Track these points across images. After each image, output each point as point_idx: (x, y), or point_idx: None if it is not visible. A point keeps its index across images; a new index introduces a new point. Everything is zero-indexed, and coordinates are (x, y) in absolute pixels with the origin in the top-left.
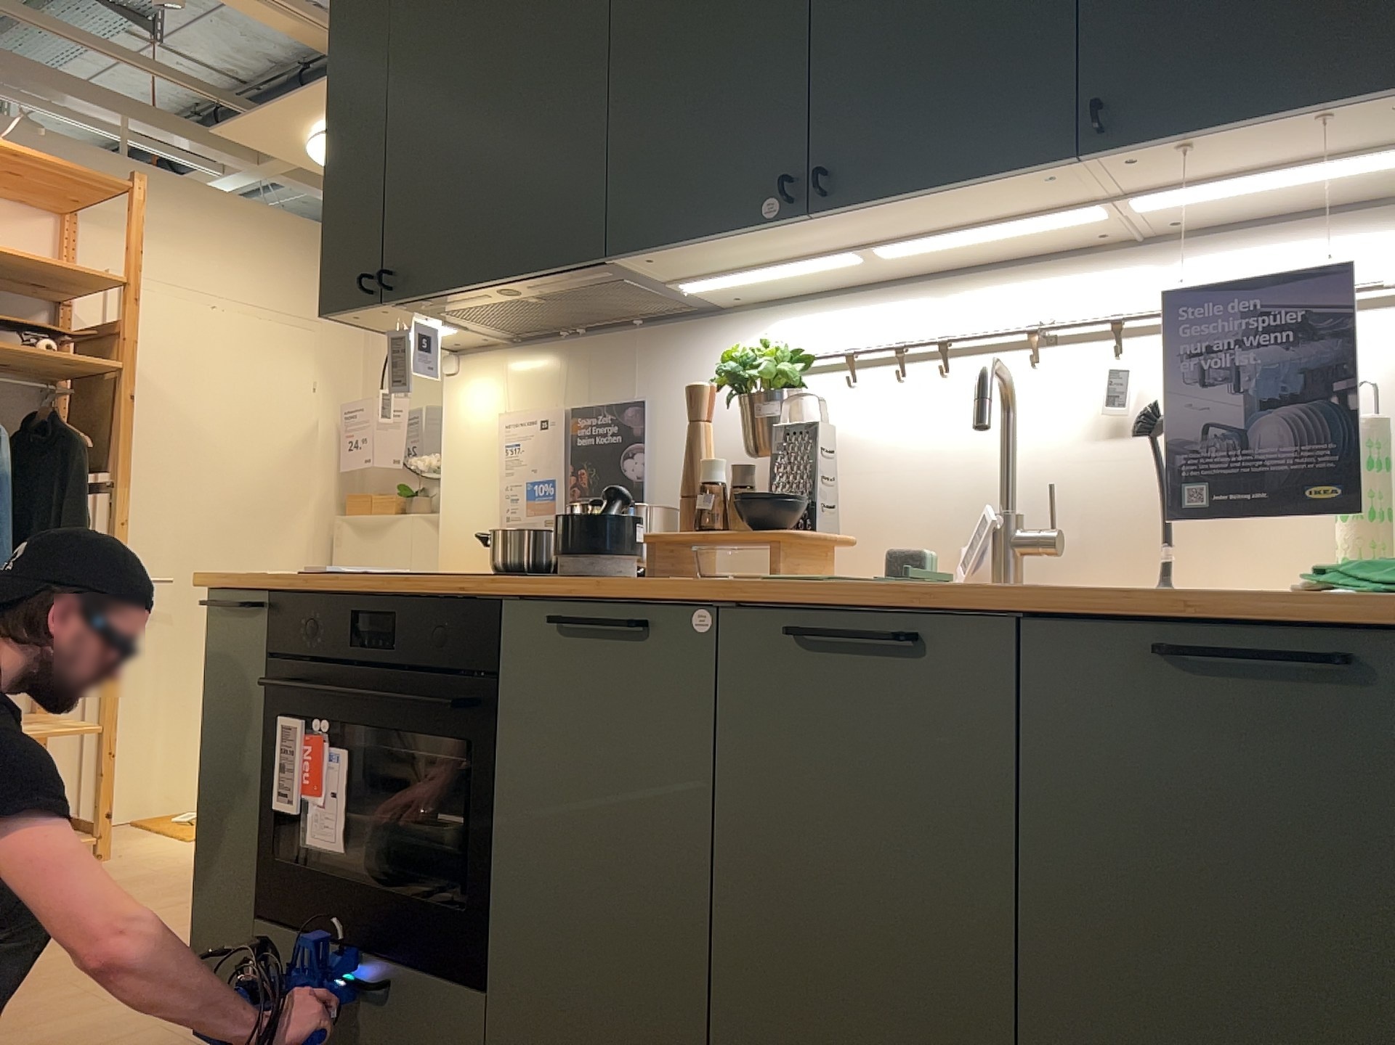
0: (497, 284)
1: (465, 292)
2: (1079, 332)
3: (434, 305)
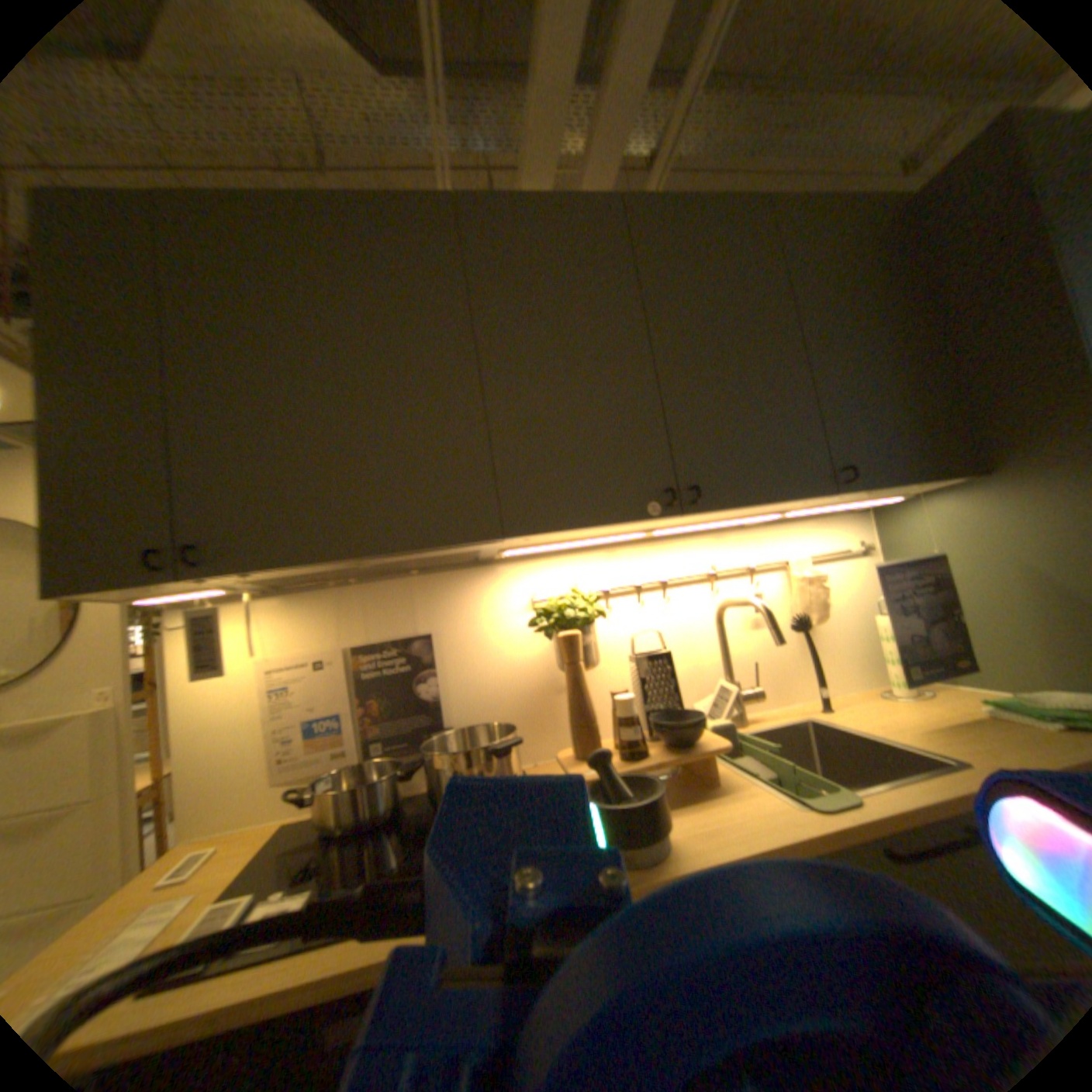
0: (355, 558)
1: (305, 565)
2: (726, 572)
3: (243, 577)
